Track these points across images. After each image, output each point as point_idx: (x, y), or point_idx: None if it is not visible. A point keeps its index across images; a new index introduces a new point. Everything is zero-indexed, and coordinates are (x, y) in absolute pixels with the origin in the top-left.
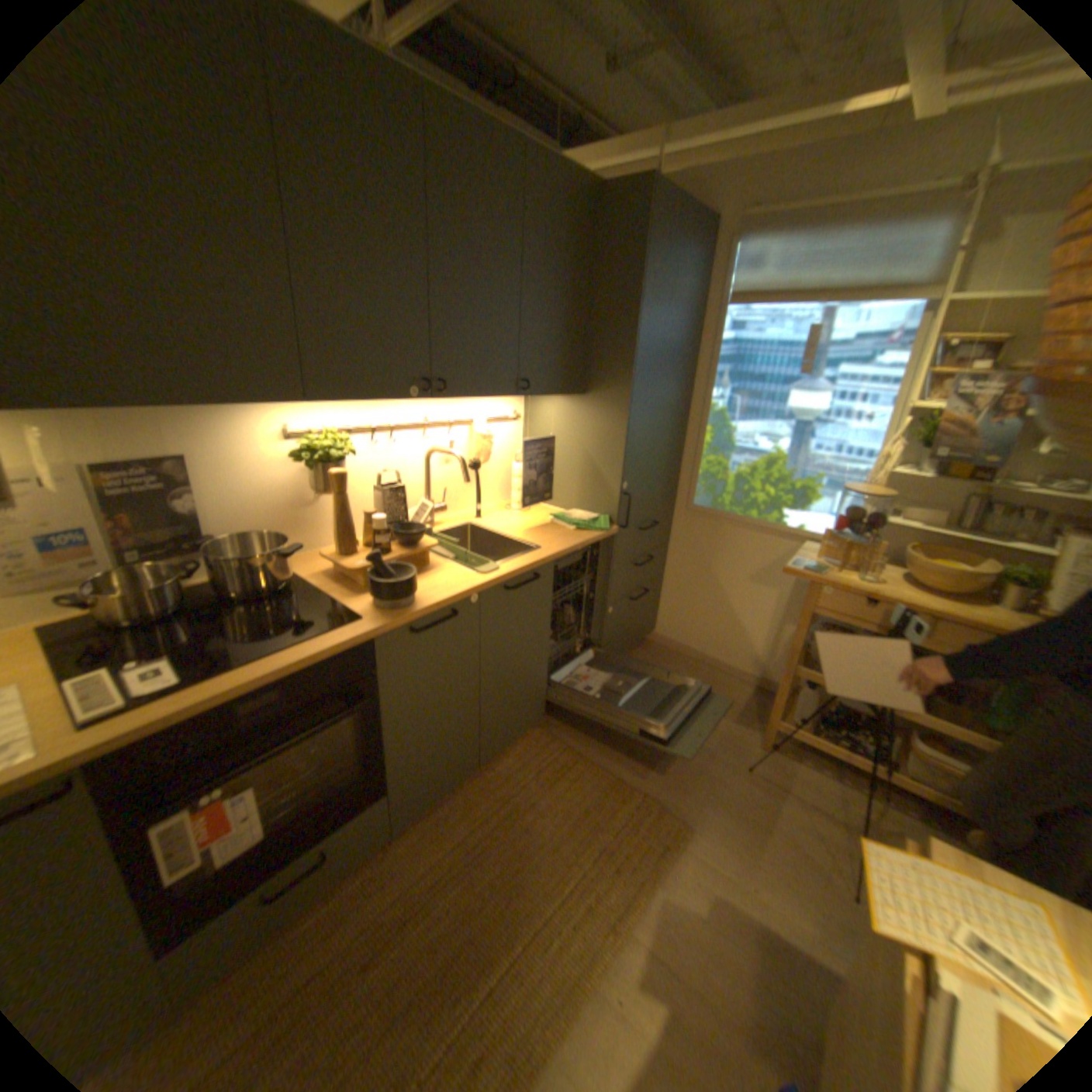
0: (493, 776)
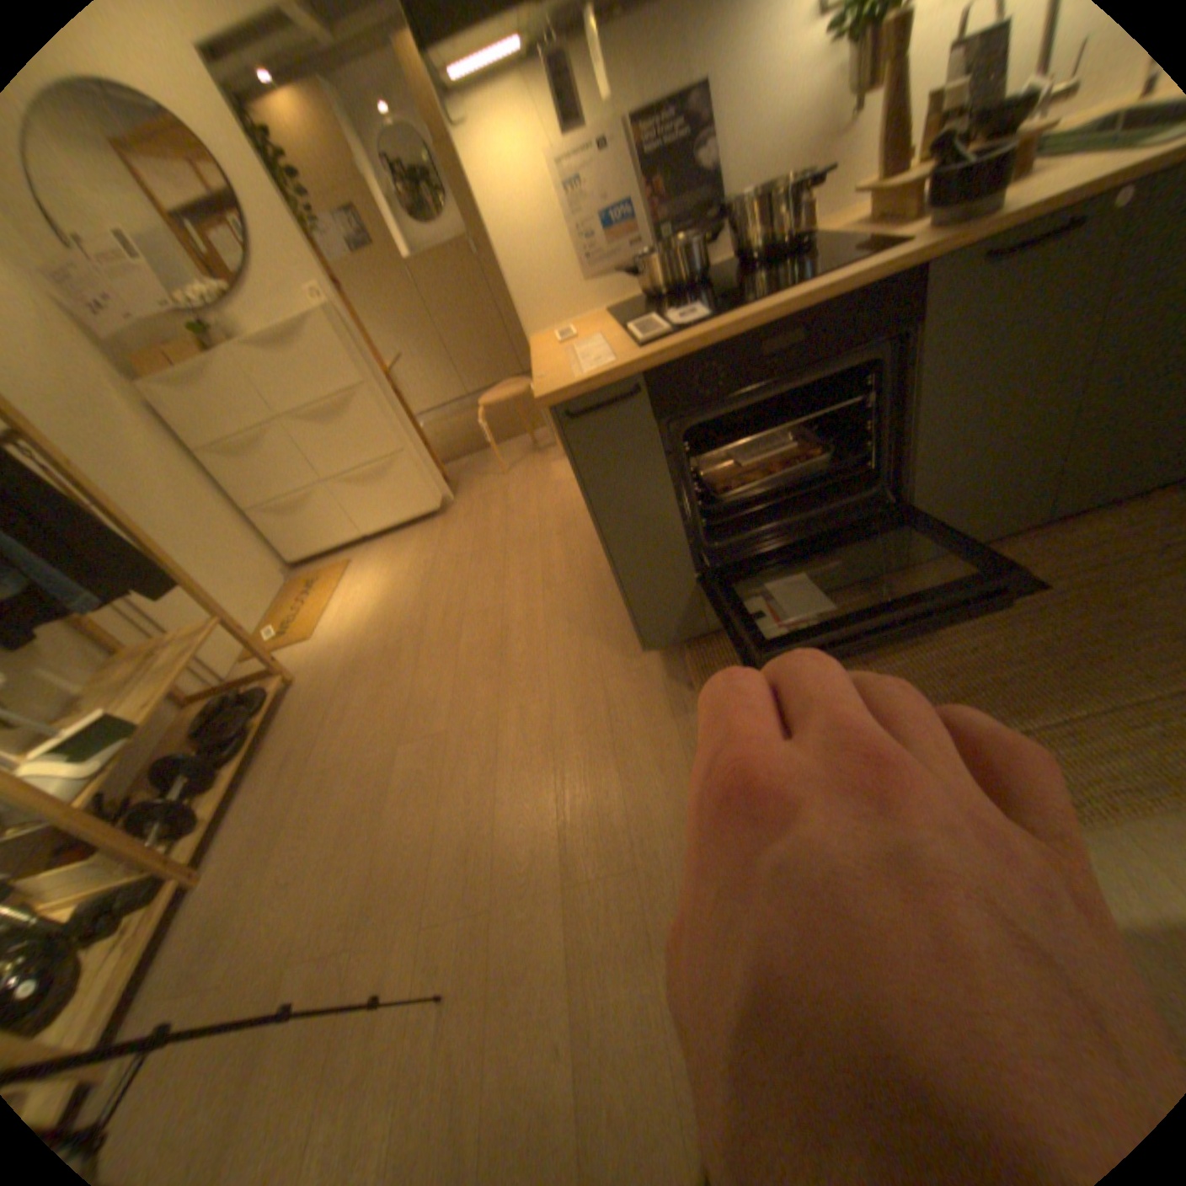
0: (1071, 538)
